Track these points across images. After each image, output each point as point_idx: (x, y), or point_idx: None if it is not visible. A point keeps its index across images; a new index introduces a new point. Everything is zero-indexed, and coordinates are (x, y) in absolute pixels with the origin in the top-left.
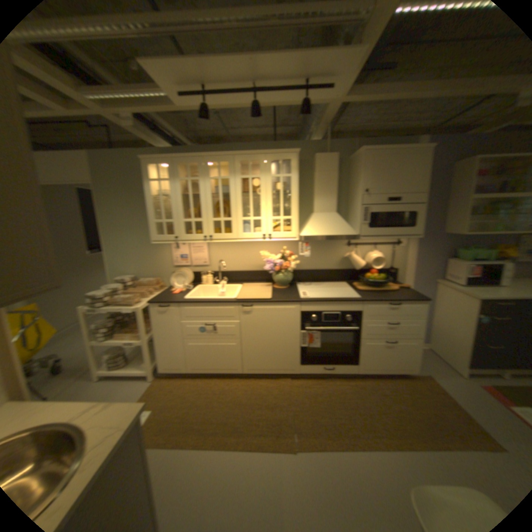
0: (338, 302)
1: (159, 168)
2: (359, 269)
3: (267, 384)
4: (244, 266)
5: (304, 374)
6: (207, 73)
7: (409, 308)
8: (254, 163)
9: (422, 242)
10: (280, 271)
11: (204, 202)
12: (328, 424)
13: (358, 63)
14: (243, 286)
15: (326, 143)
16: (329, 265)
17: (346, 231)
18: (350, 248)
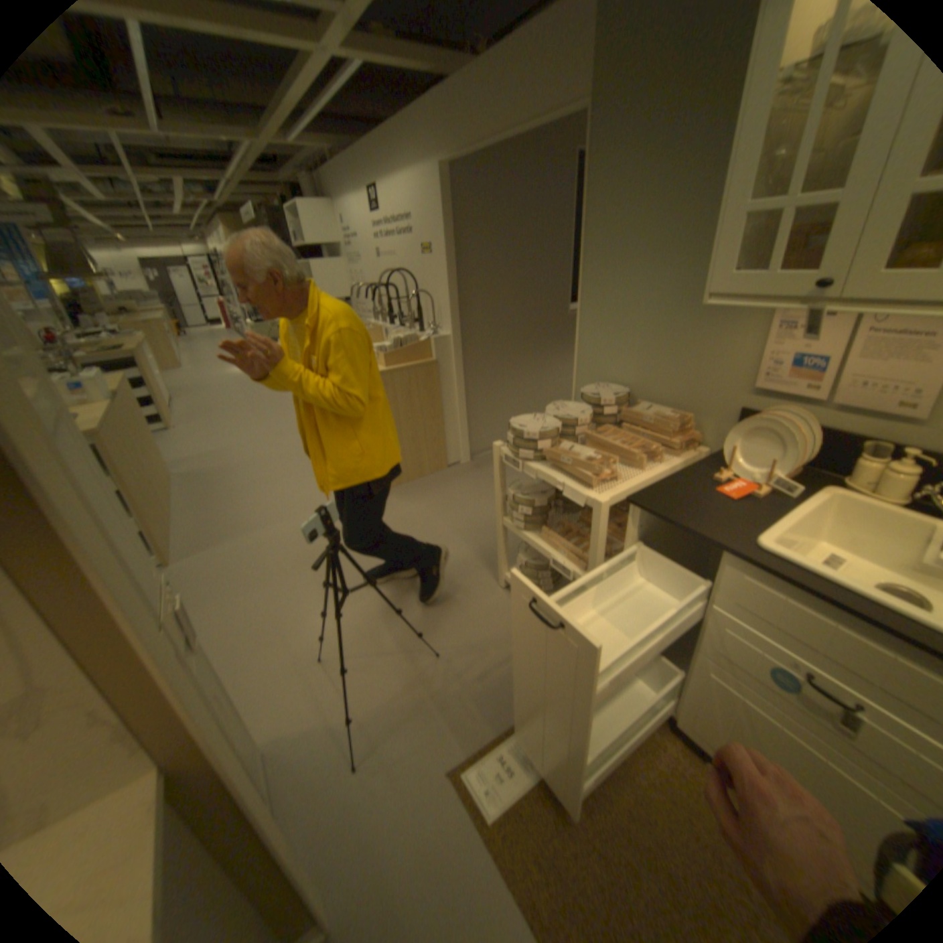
0: None
1: None
2: None
3: None
4: None
5: None
6: None
7: None
8: None
9: None
10: None
11: None
12: None
13: None
14: None
15: None
16: None
17: None
18: None
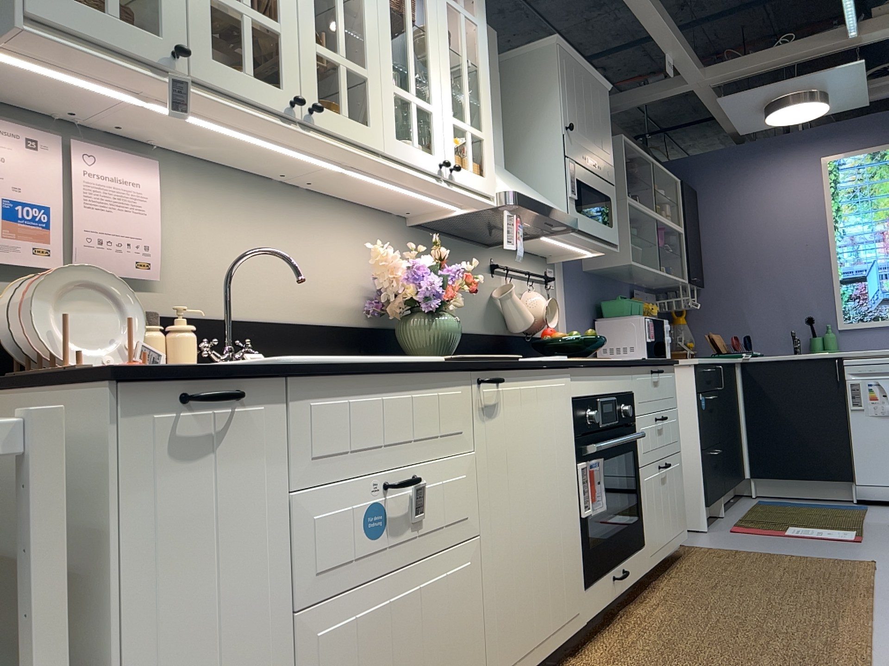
0: (614, 365)
1: None
2: (525, 329)
3: None
4: (284, 305)
5: (591, 619)
6: None
7: (666, 380)
8: None
9: (568, 285)
10: (447, 301)
11: None
12: (778, 661)
13: None
14: None
15: None
16: (469, 321)
17: (555, 206)
18: (496, 280)
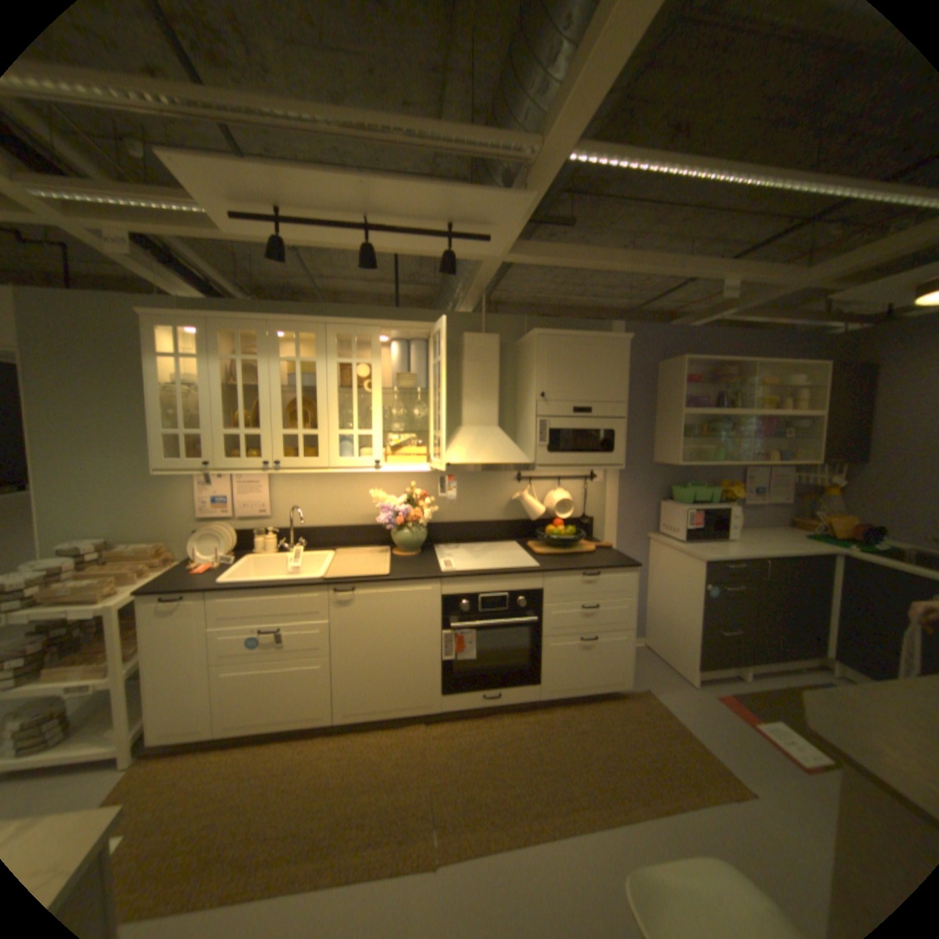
0: (503, 575)
1: (174, 333)
2: (534, 519)
3: (378, 740)
4: (337, 518)
5: (447, 711)
6: (284, 191)
7: (611, 580)
8: (359, 339)
9: (623, 477)
10: (404, 524)
11: (263, 400)
12: (491, 800)
13: (523, 214)
14: (335, 554)
15: (478, 319)
16: (486, 513)
17: (512, 456)
18: (520, 485)
